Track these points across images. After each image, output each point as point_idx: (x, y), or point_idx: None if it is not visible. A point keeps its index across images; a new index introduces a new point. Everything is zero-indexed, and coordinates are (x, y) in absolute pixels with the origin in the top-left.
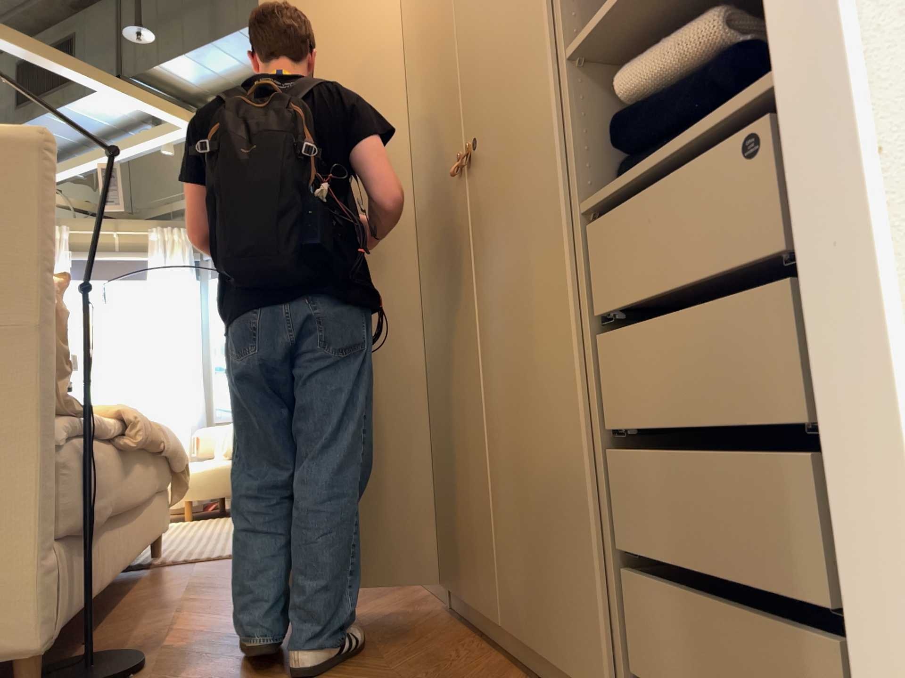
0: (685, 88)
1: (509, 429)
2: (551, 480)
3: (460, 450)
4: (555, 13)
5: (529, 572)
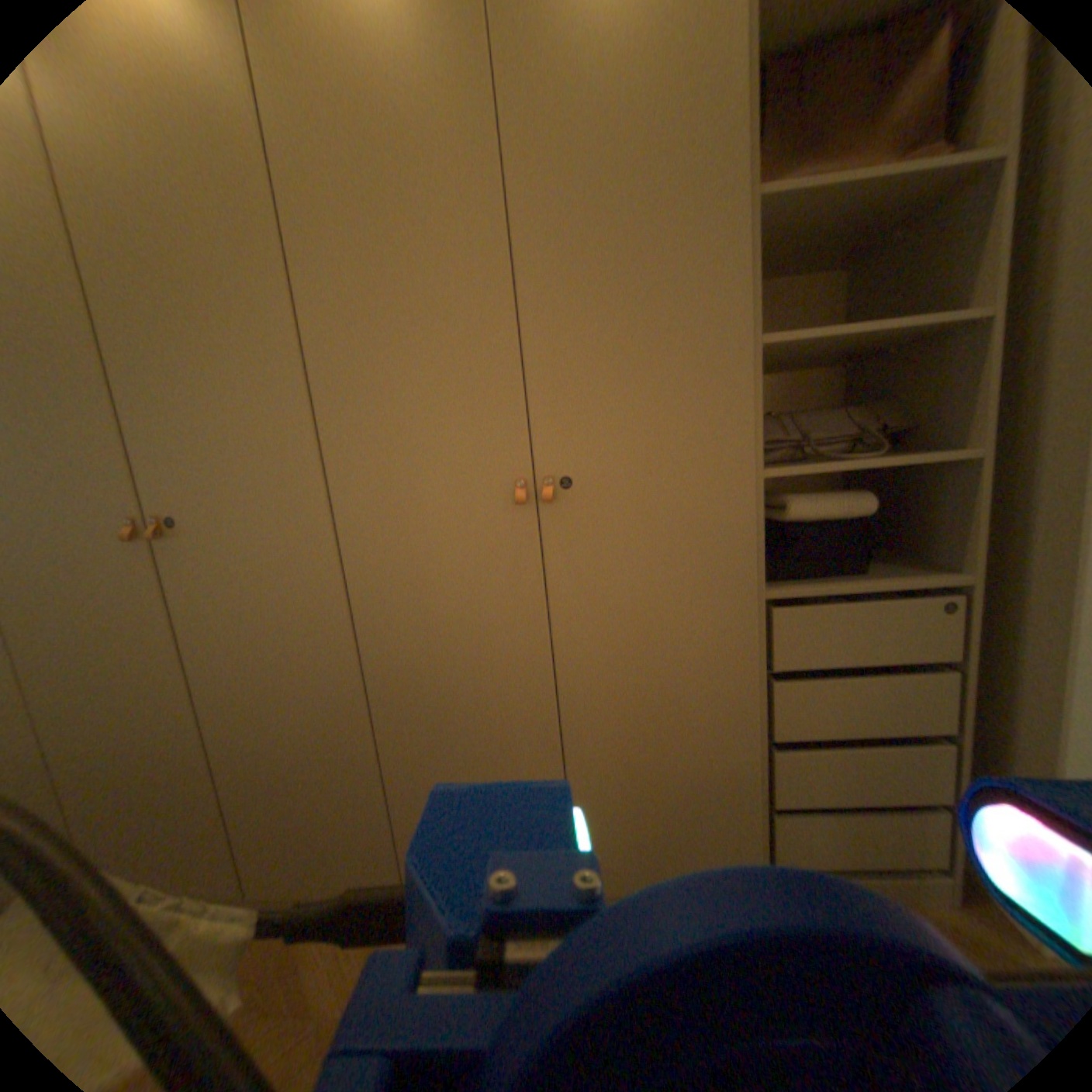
0: (809, 523)
1: (590, 749)
2: (672, 782)
3: (459, 772)
4: (746, 433)
5: (618, 850)
